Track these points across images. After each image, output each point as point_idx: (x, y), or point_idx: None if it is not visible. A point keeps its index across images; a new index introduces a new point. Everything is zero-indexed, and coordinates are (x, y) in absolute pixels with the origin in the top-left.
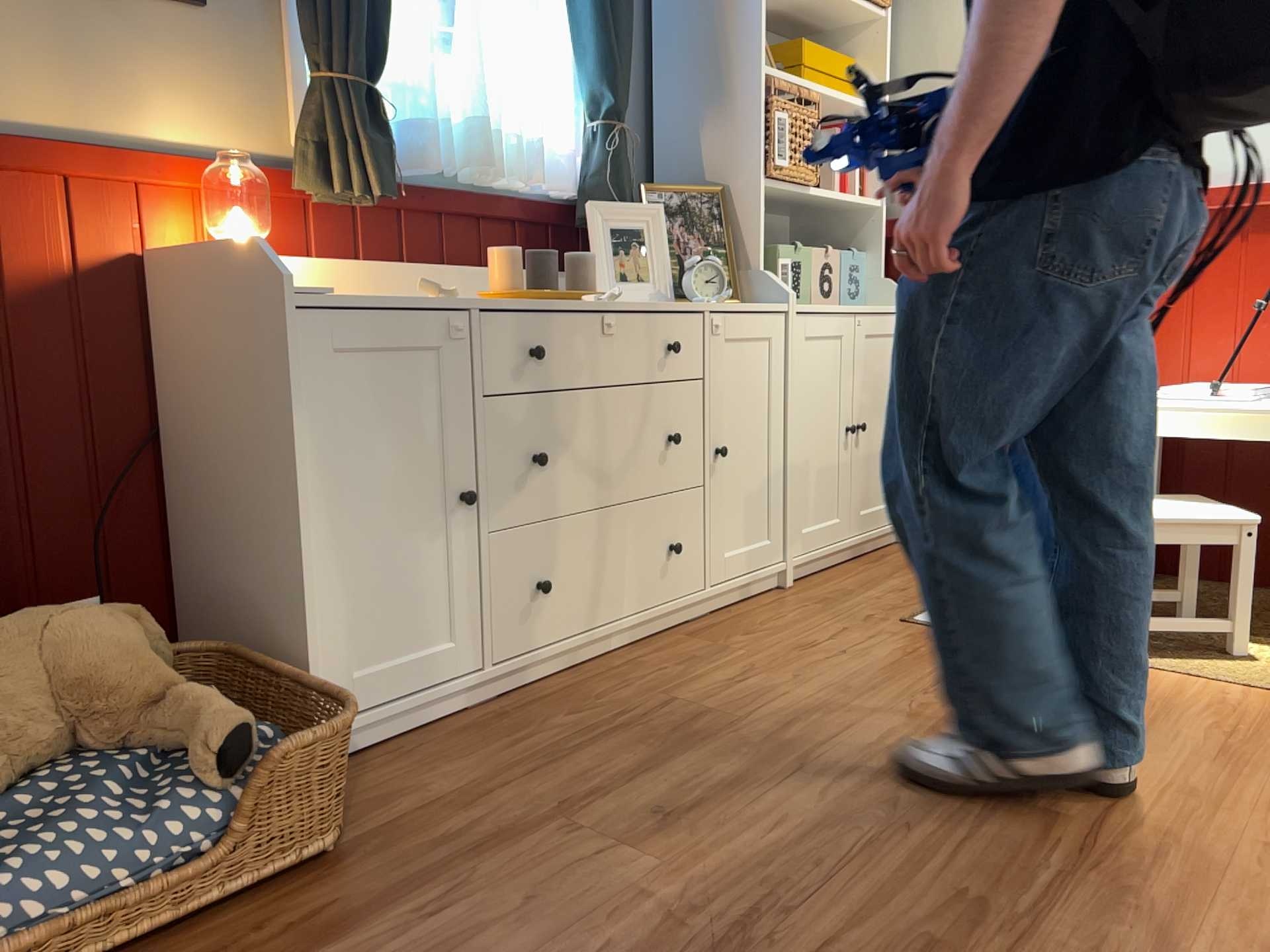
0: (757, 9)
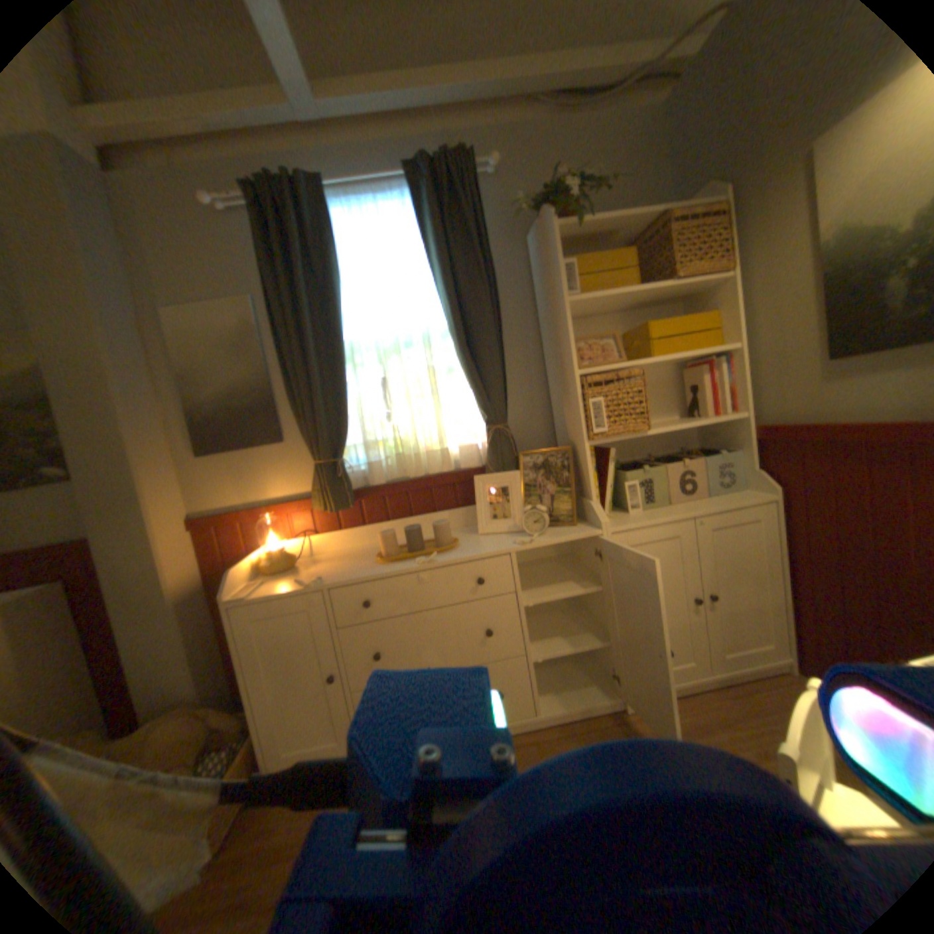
0: (568, 335)
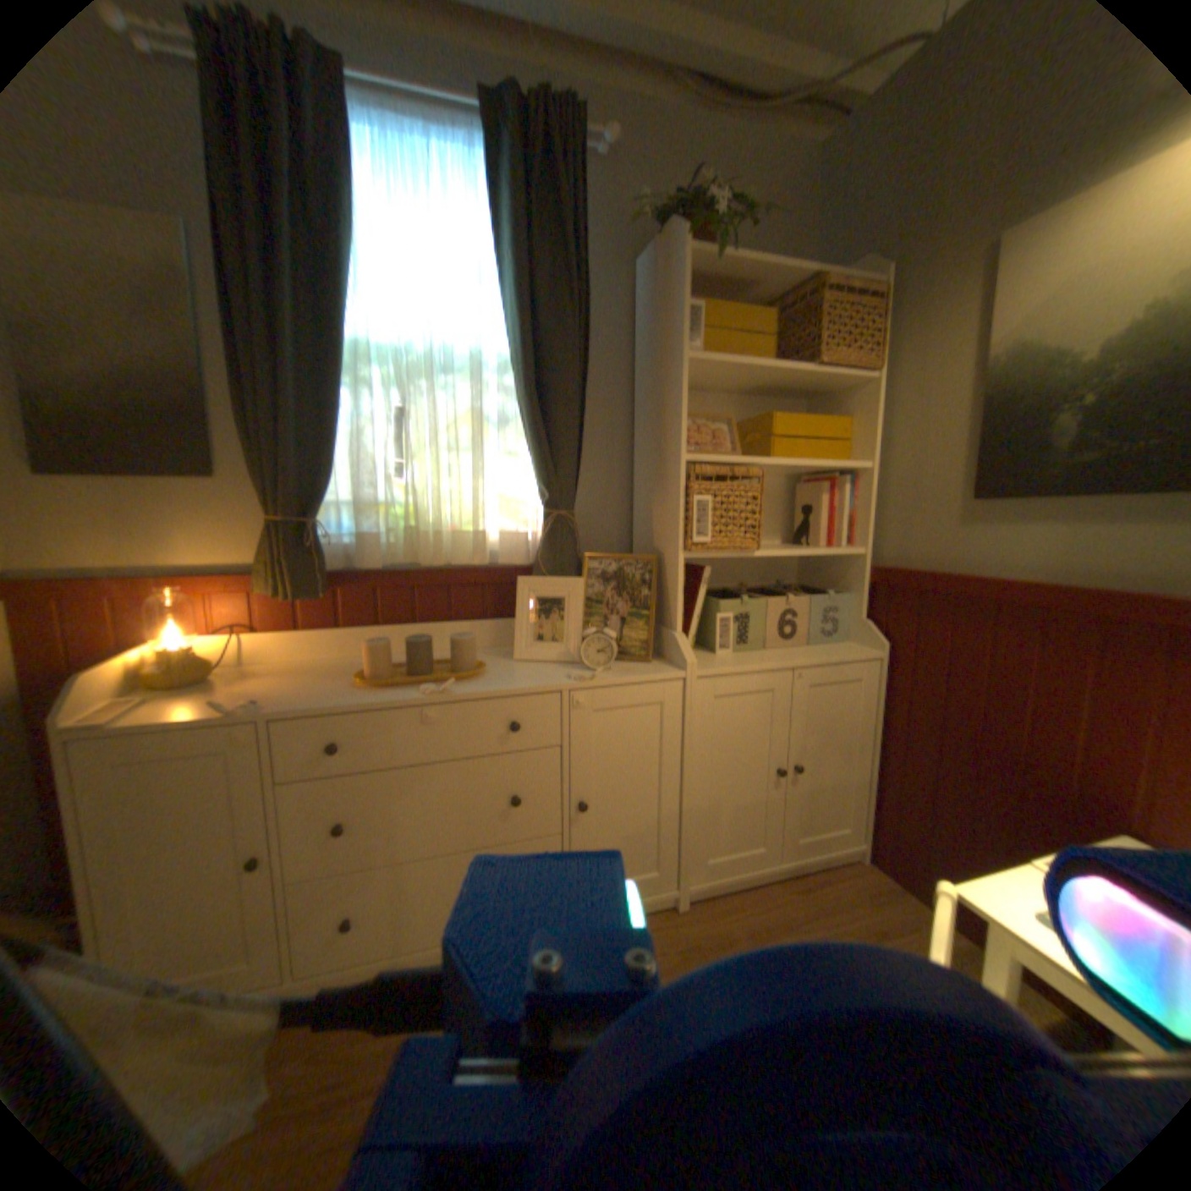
0: (680, 404)
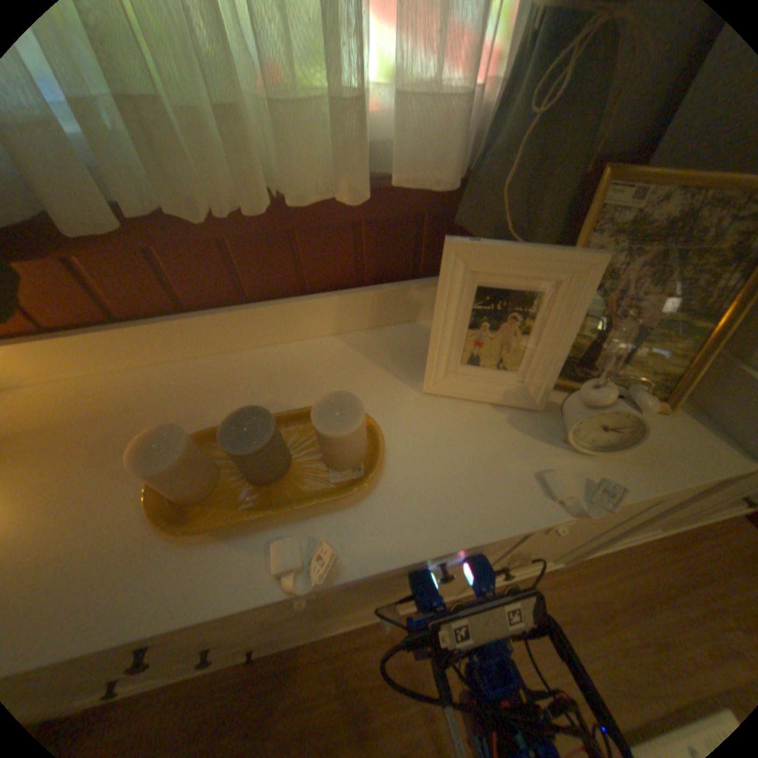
0: None
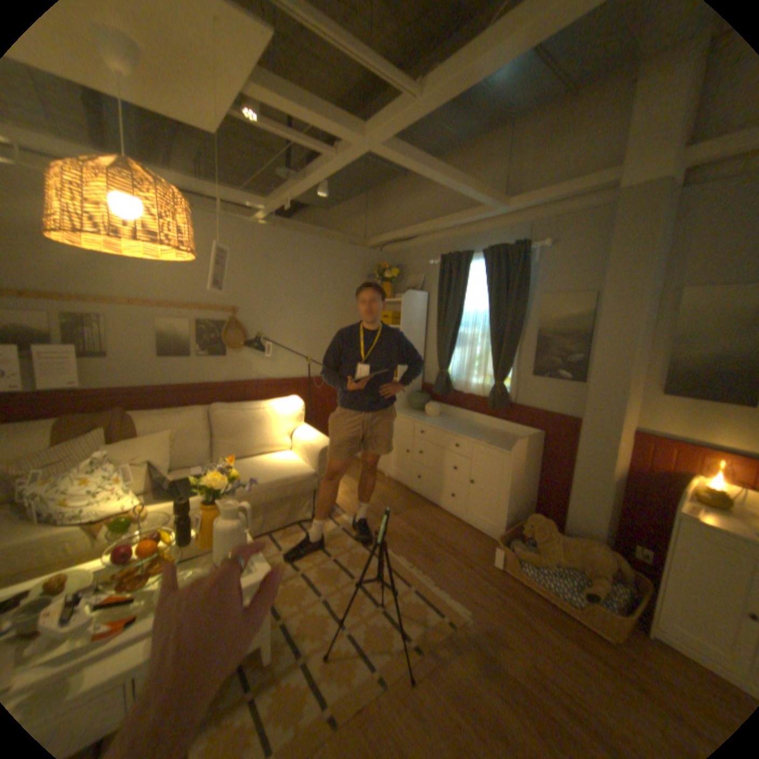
0: None
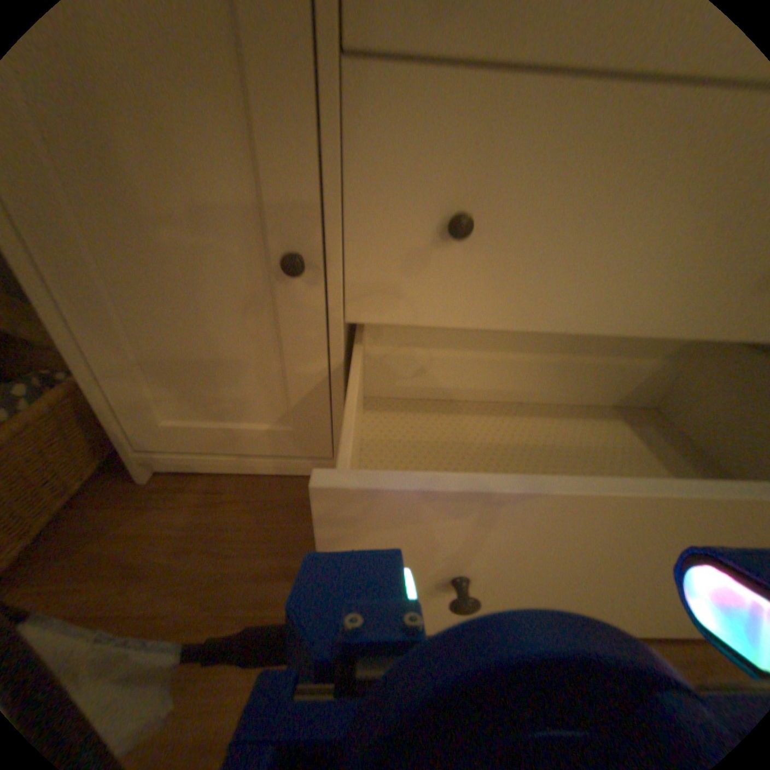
0: None
